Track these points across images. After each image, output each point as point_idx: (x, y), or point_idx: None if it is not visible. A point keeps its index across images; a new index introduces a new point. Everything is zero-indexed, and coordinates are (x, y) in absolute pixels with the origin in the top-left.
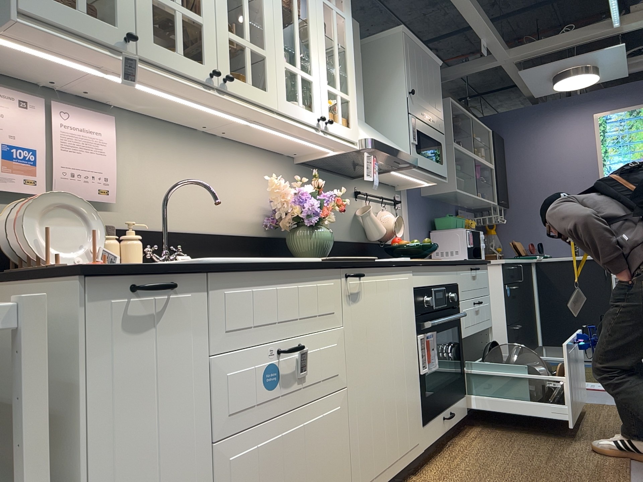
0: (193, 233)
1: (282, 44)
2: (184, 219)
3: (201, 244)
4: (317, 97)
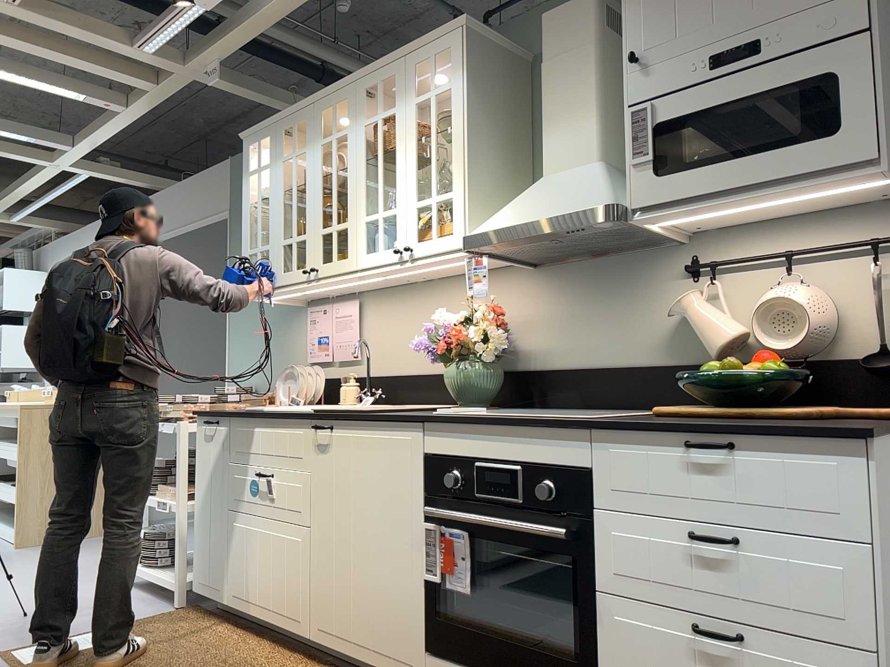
0: (408, 375)
1: (362, 201)
2: (404, 363)
3: (413, 385)
4: (399, 227)
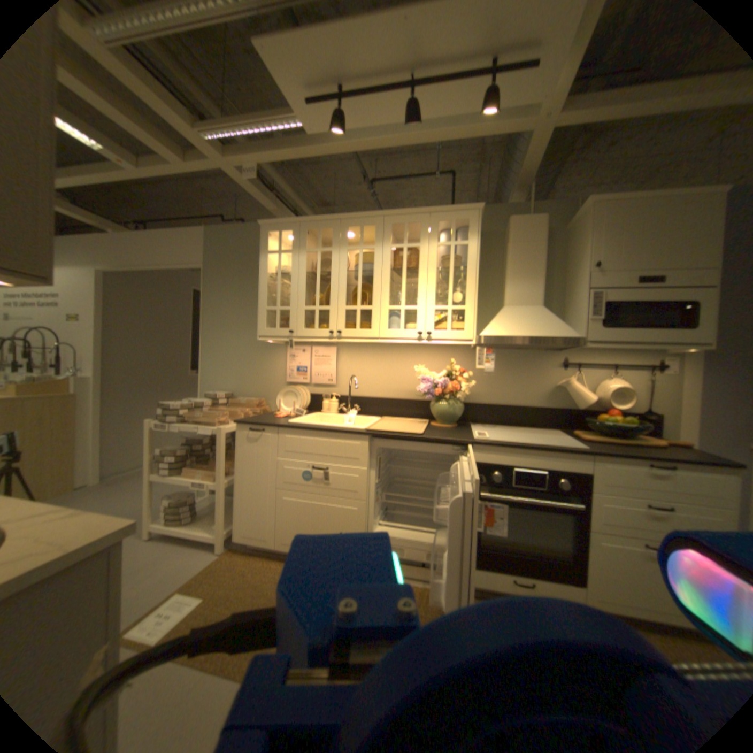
0: (375, 397)
1: (386, 296)
2: (372, 390)
3: (379, 403)
4: (419, 319)
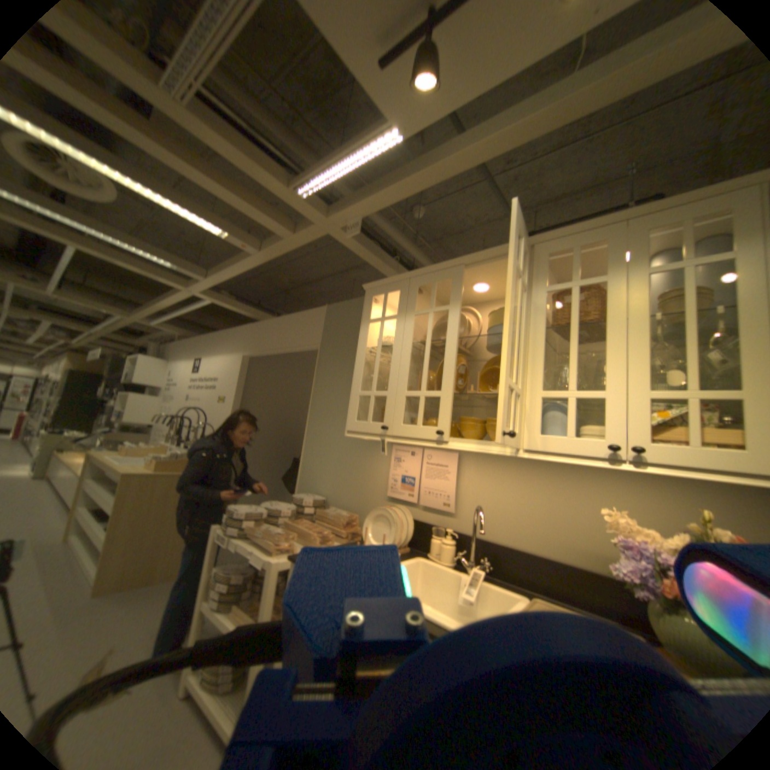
0: (525, 552)
1: (540, 372)
2: (518, 536)
3: (533, 566)
4: (614, 417)
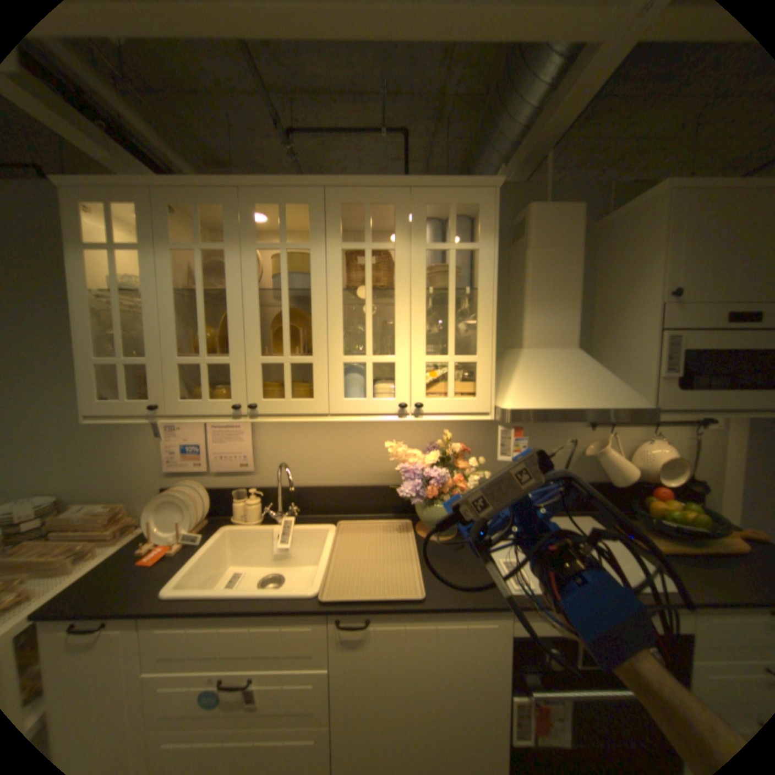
0: (325, 487)
1: (339, 339)
2: (317, 476)
3: (332, 496)
4: (401, 380)
